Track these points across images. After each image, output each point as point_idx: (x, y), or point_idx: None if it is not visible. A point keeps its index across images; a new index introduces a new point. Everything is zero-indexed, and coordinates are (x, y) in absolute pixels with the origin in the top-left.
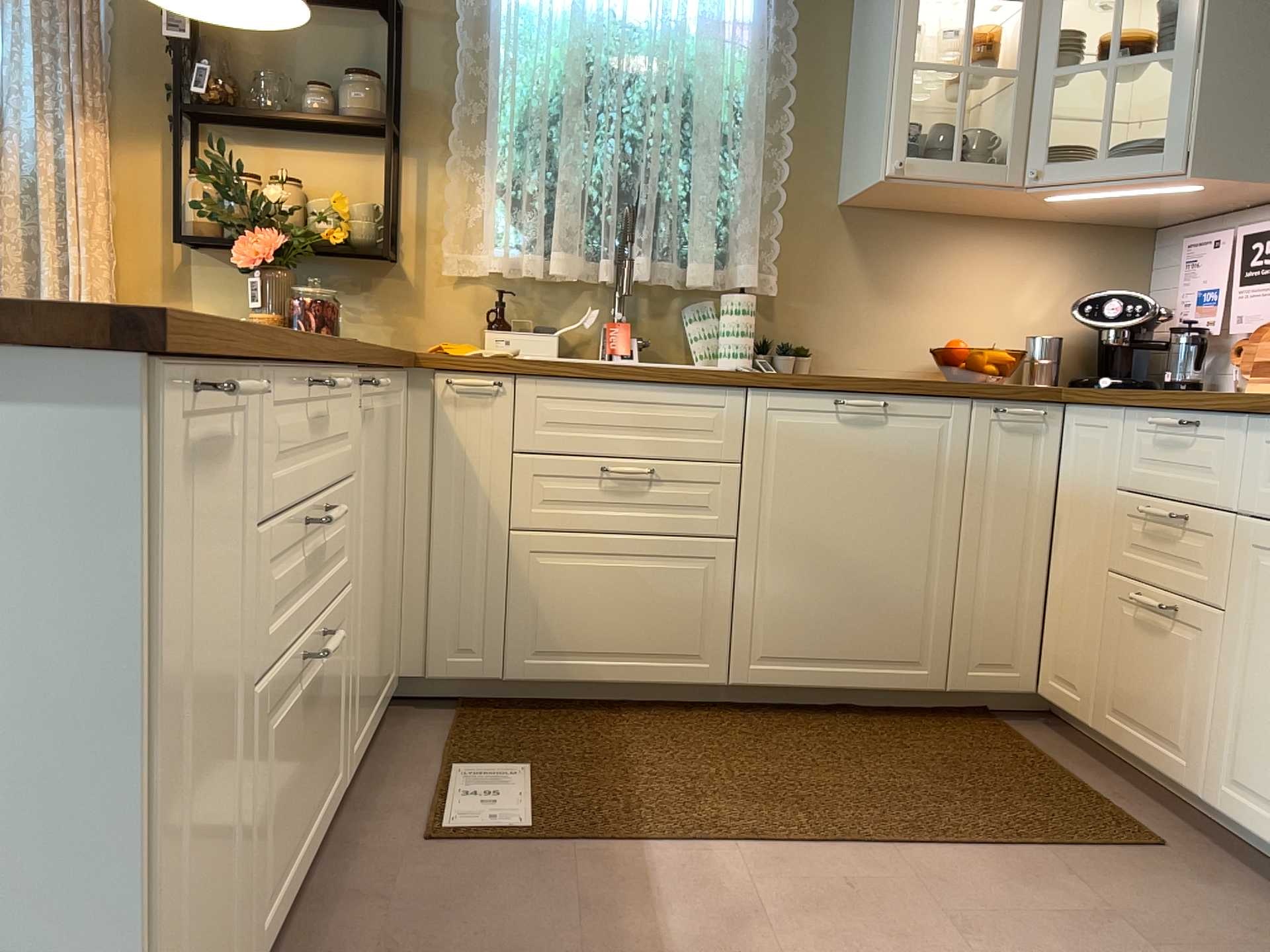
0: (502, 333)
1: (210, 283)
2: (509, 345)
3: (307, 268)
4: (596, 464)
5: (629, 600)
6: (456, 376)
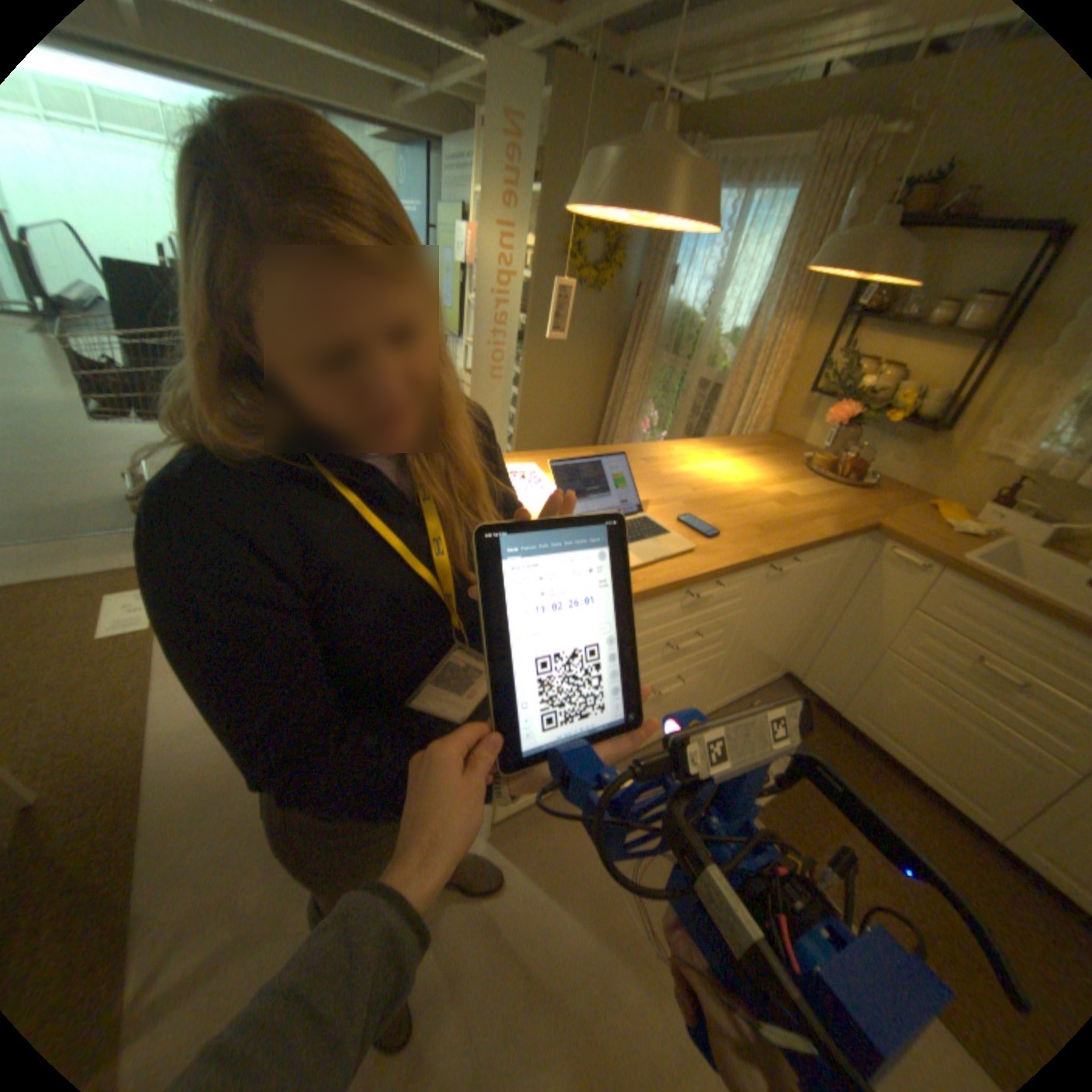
0: (1002, 509)
1: (824, 413)
2: (1003, 520)
3: (884, 419)
4: (980, 653)
5: (953, 742)
6: (903, 548)
